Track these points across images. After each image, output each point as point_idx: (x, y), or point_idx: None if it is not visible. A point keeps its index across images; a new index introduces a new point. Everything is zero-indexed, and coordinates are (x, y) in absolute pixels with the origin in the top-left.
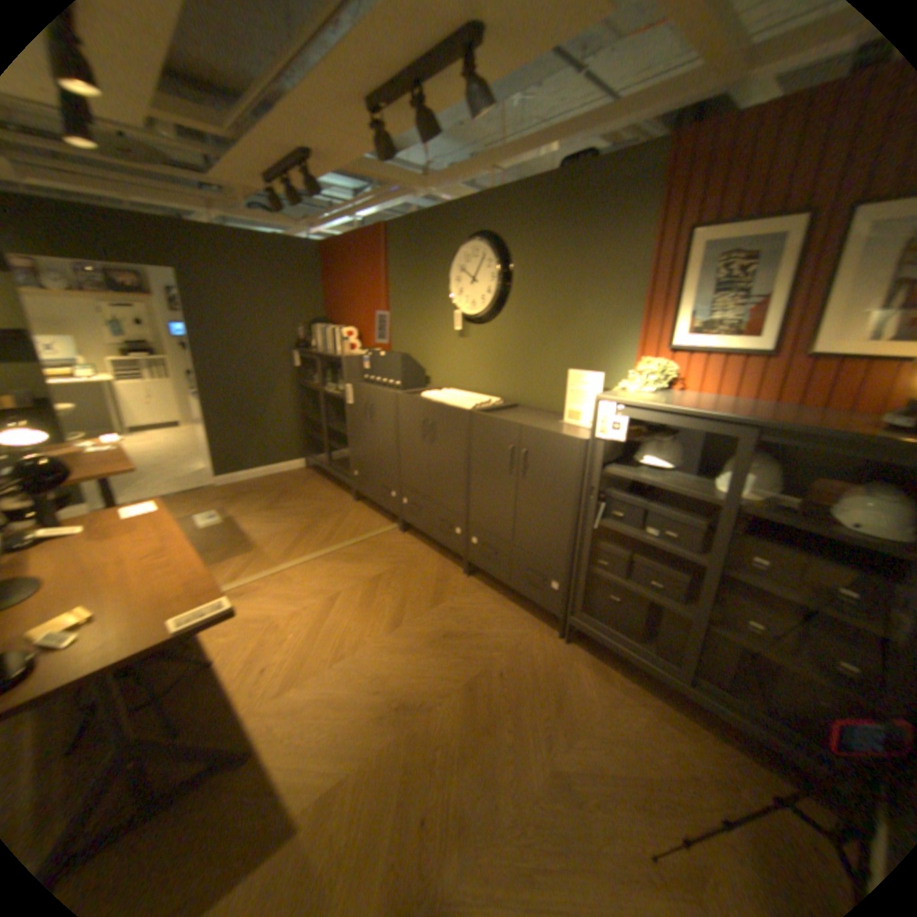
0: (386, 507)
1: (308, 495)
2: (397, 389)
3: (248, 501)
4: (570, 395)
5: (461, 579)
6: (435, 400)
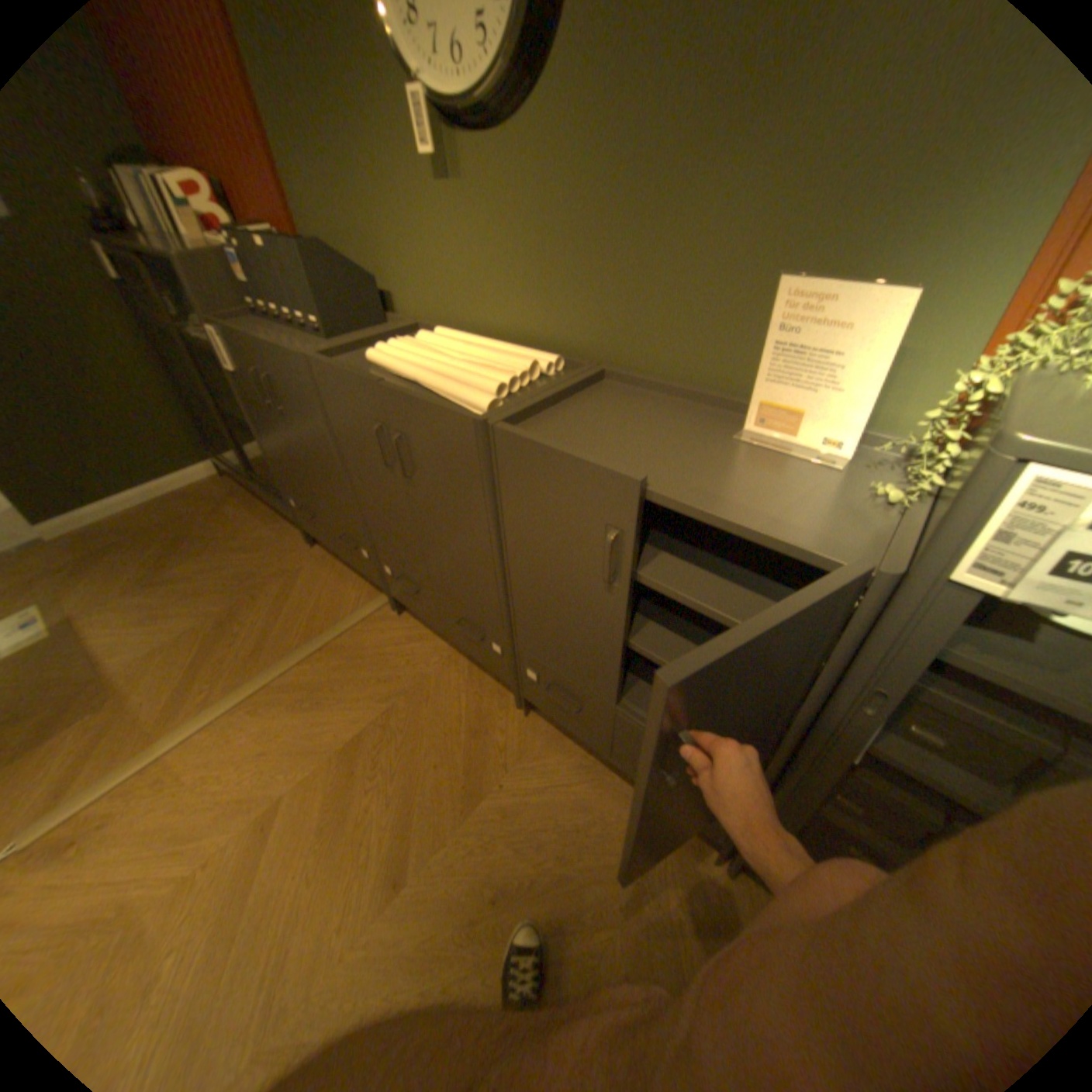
0: (360, 569)
1: (226, 539)
2: (318, 333)
3: (110, 570)
4: (773, 357)
5: (515, 722)
6: (399, 372)
